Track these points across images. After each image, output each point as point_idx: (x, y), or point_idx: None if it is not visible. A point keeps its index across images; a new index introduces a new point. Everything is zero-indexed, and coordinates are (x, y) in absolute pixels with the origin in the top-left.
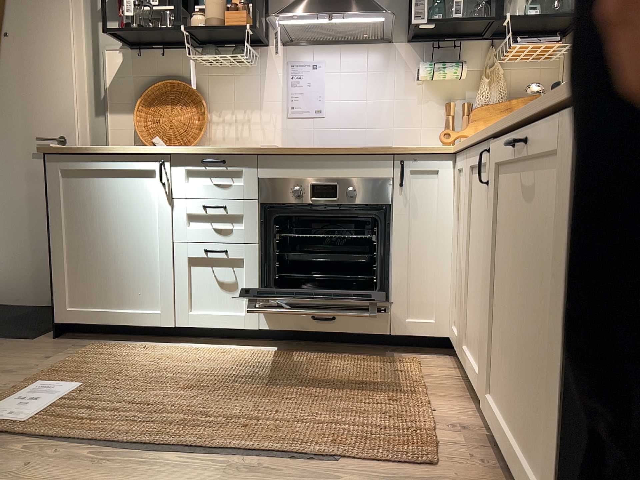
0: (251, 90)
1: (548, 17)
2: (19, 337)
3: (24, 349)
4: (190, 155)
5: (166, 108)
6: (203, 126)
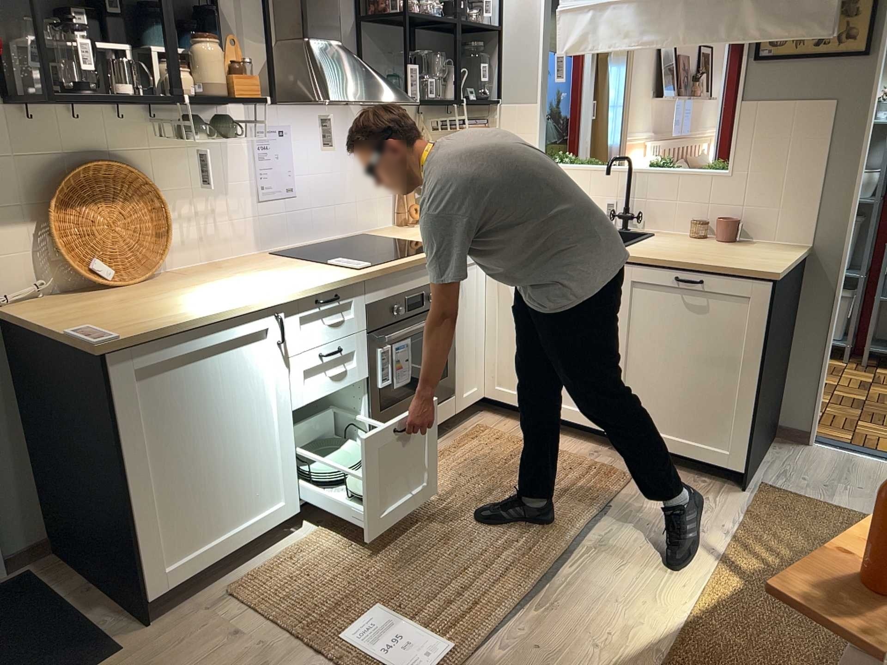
0: (213, 168)
1: (480, 100)
2: (92, 663)
3: (160, 657)
4: (305, 298)
5: (100, 209)
6: (168, 232)
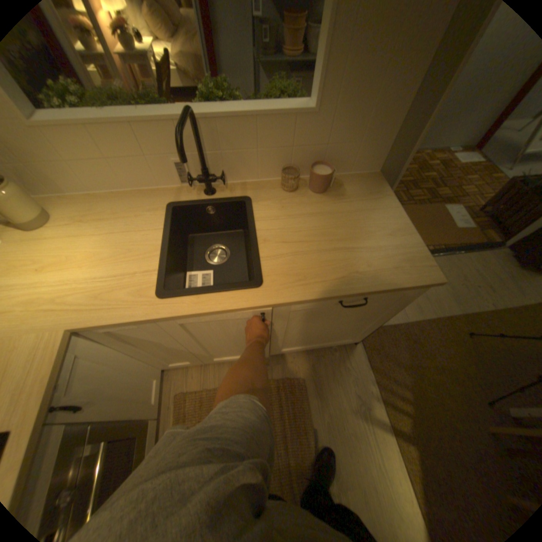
0: None
1: None
2: None
3: None
4: None
5: None
6: None
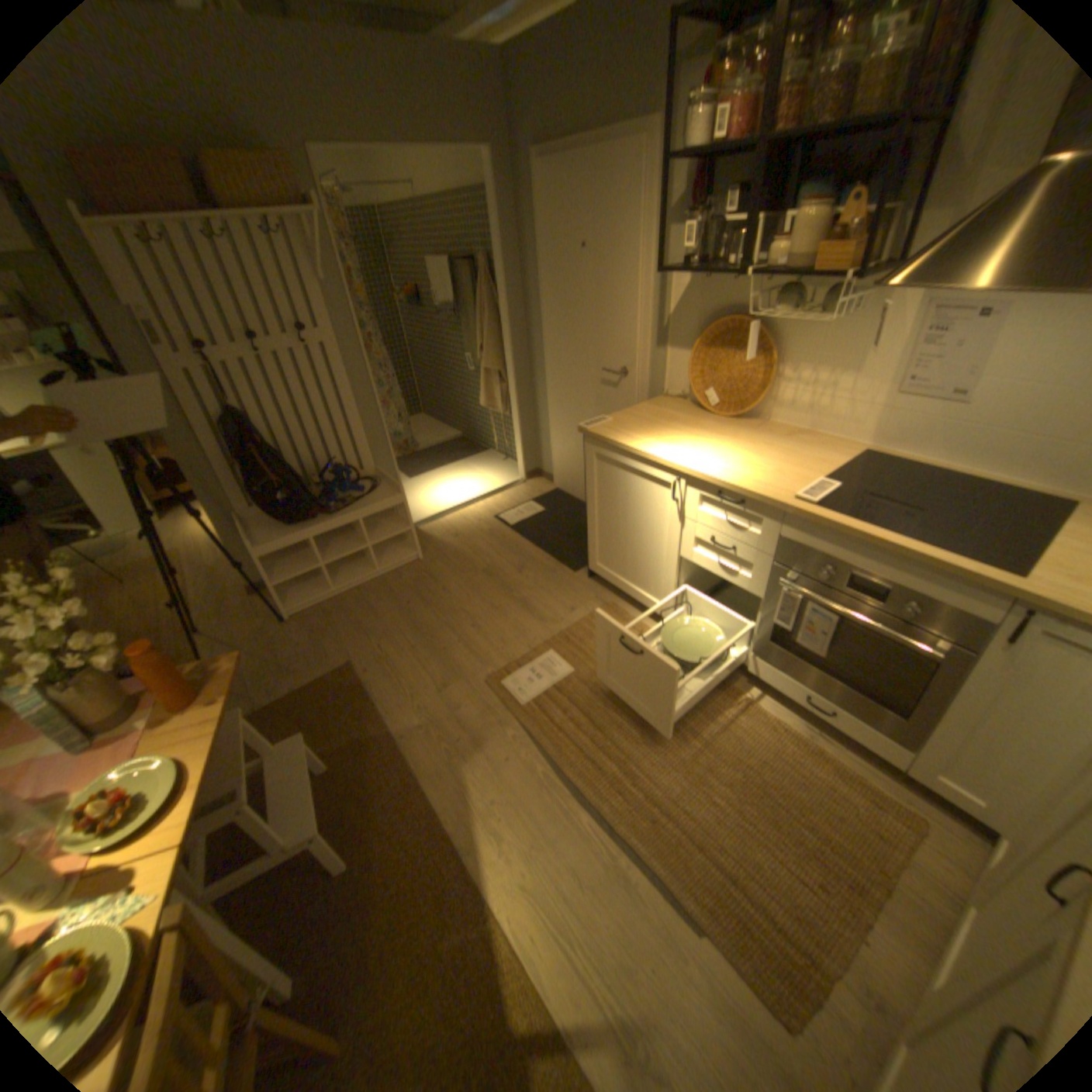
0: (852, 339)
1: None
2: (567, 564)
3: (564, 584)
4: (707, 481)
5: (728, 352)
6: (766, 387)
